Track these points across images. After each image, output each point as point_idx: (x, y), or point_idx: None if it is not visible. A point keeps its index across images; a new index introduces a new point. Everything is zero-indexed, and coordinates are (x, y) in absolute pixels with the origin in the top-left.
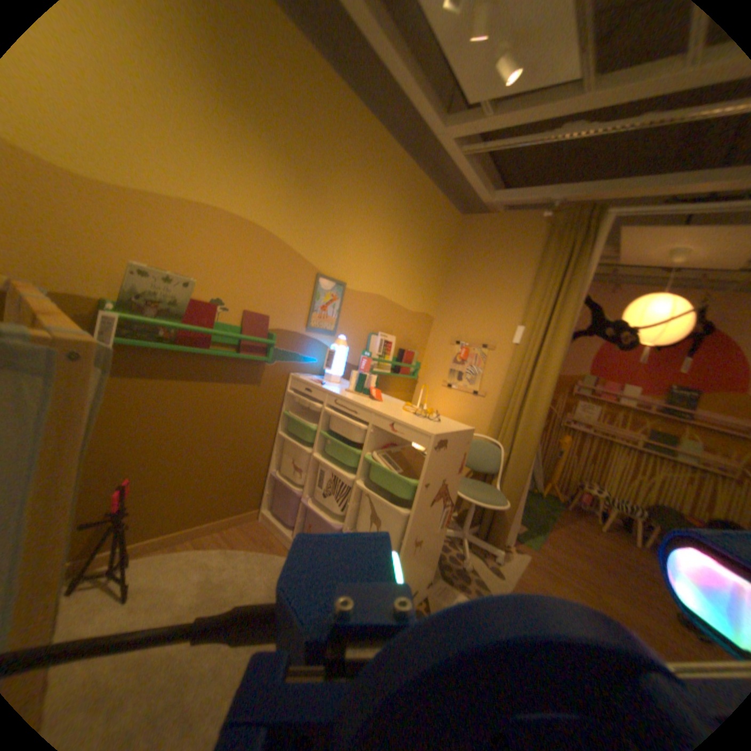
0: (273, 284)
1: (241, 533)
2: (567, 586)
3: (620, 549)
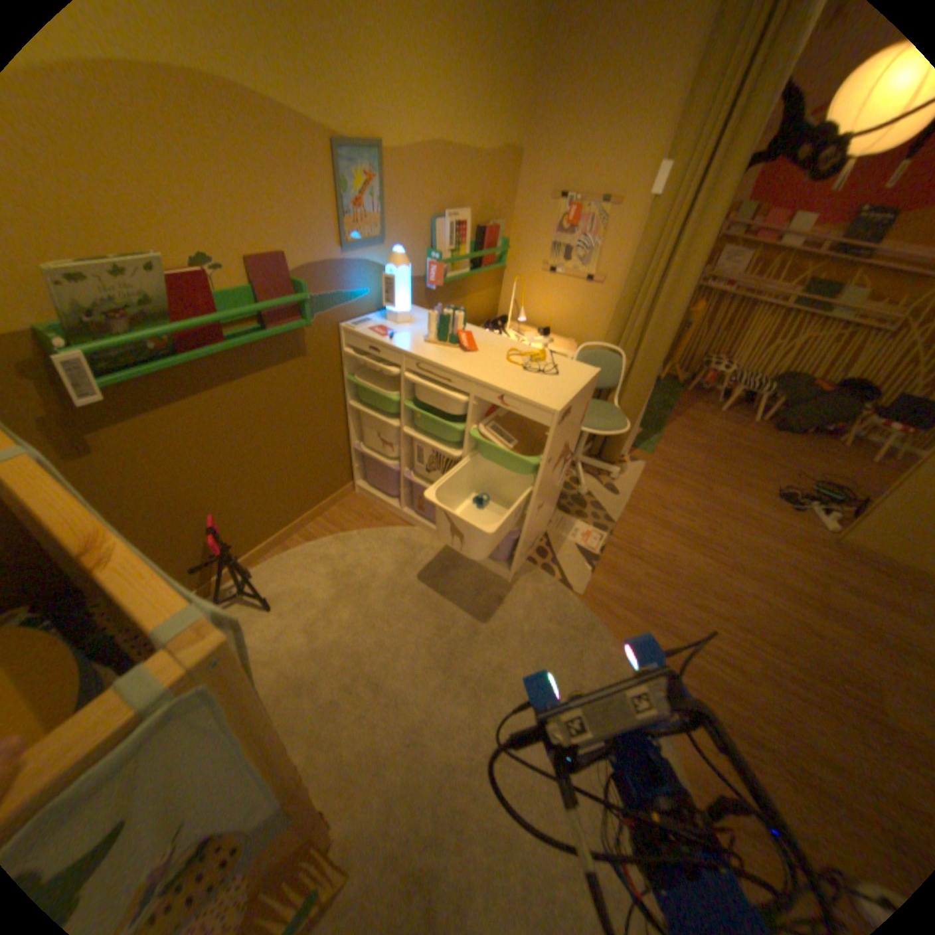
0: (268, 188)
1: (342, 510)
2: (679, 485)
3: (736, 429)
